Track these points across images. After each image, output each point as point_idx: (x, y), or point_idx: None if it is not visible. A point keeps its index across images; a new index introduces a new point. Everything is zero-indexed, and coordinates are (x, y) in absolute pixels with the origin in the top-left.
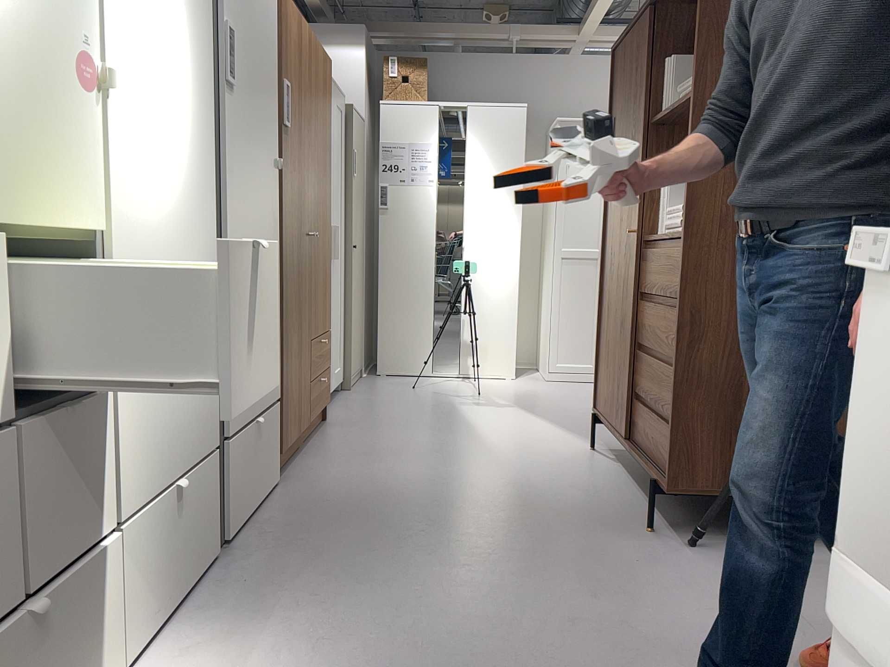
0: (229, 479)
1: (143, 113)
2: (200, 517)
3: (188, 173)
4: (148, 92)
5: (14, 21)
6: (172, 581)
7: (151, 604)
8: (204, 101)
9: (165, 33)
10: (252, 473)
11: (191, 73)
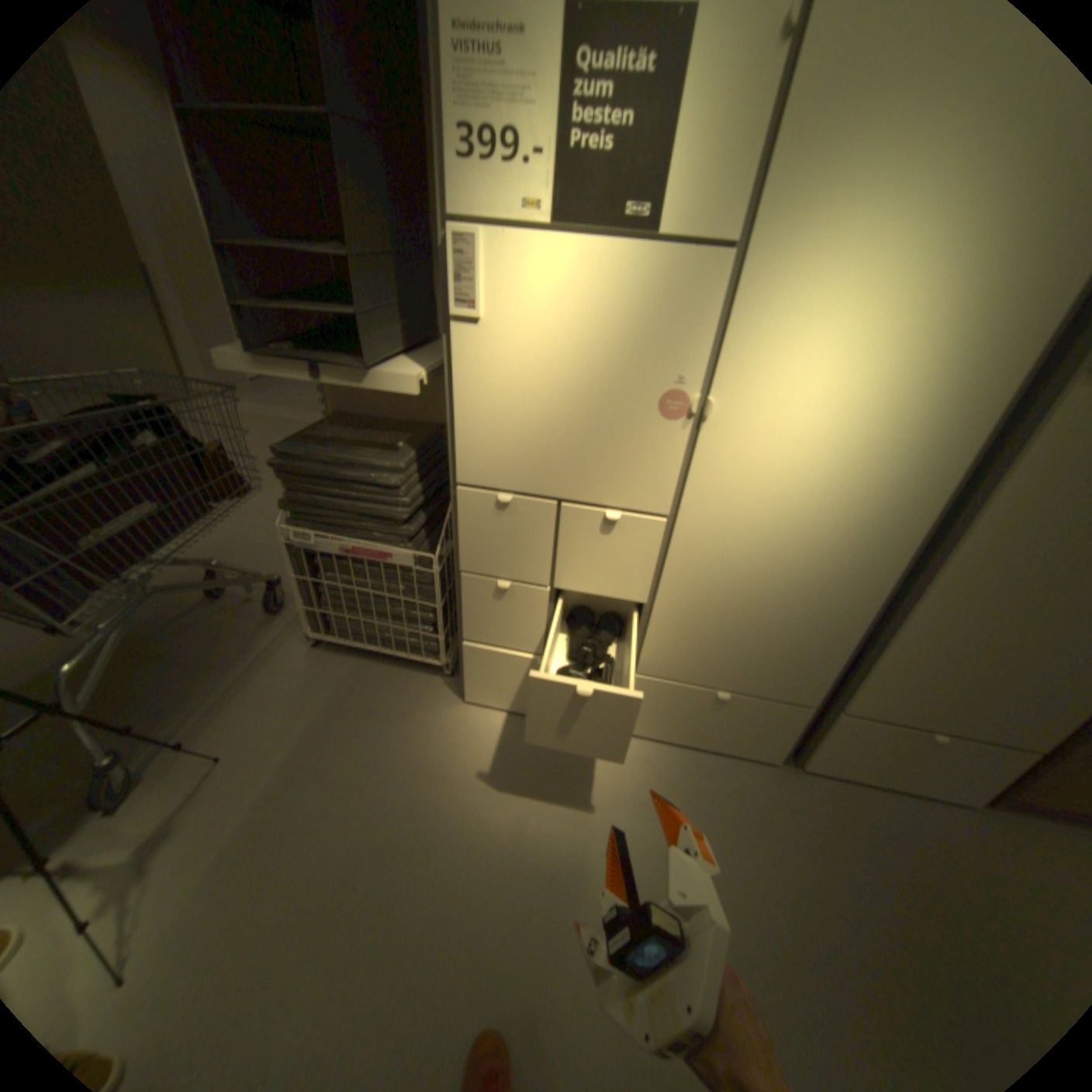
0: (833, 739)
1: (783, 430)
2: (758, 730)
3: (874, 486)
4: (804, 409)
5: (601, 384)
6: (694, 733)
7: (663, 727)
8: (981, 406)
9: (881, 340)
10: (900, 765)
11: (947, 375)
